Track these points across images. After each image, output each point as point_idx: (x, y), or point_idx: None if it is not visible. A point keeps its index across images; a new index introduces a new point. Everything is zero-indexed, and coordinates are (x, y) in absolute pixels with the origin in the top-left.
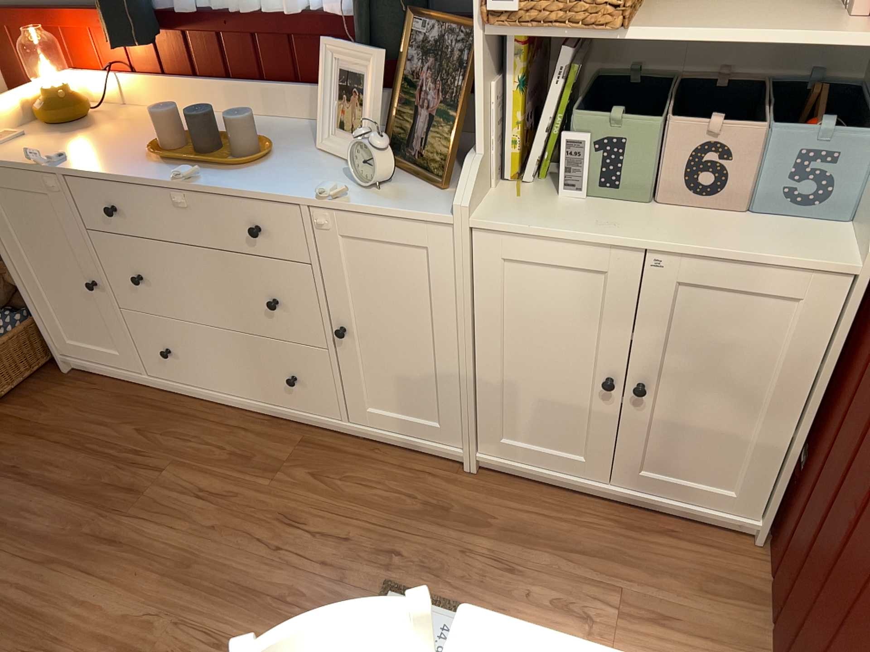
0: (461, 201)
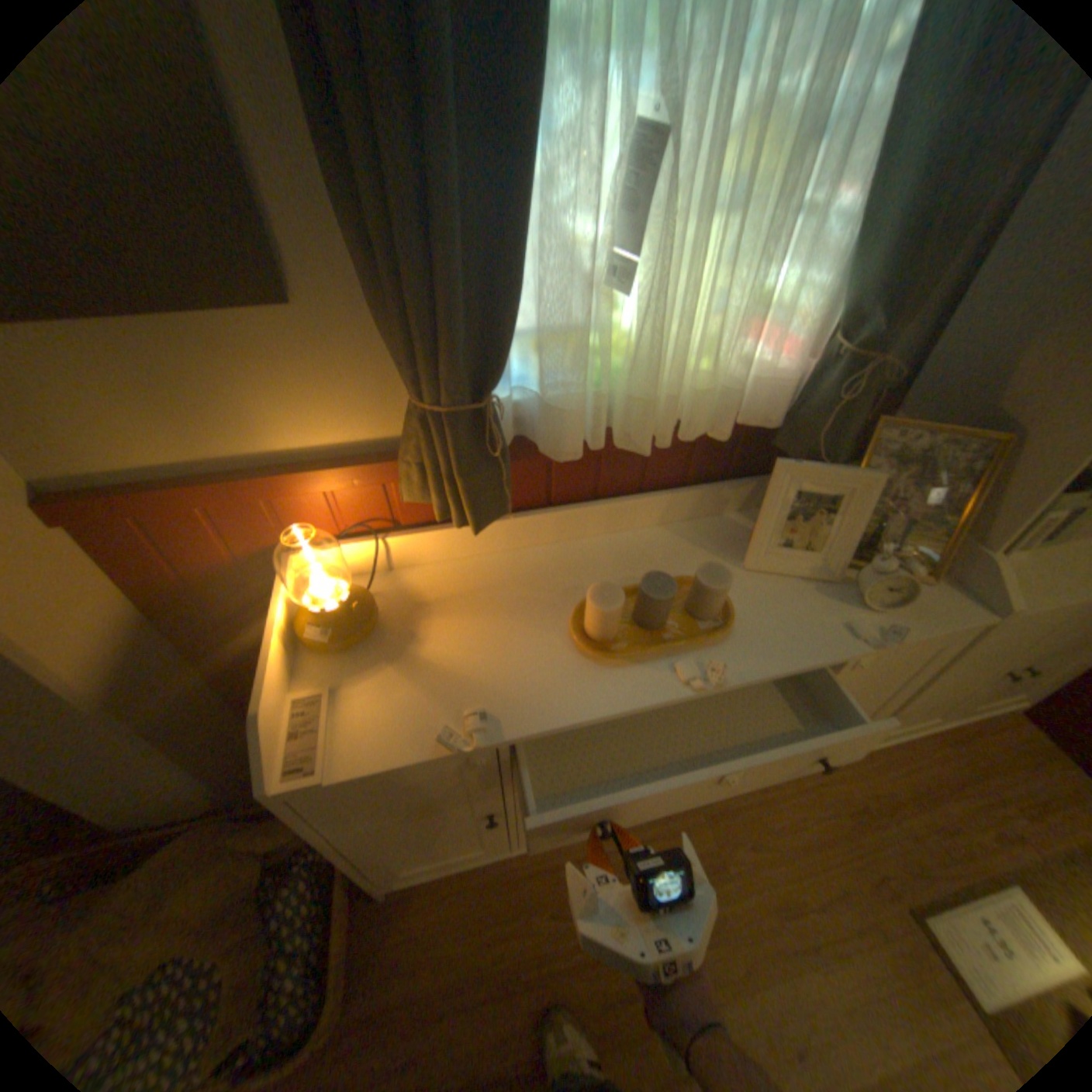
0: (1012, 603)
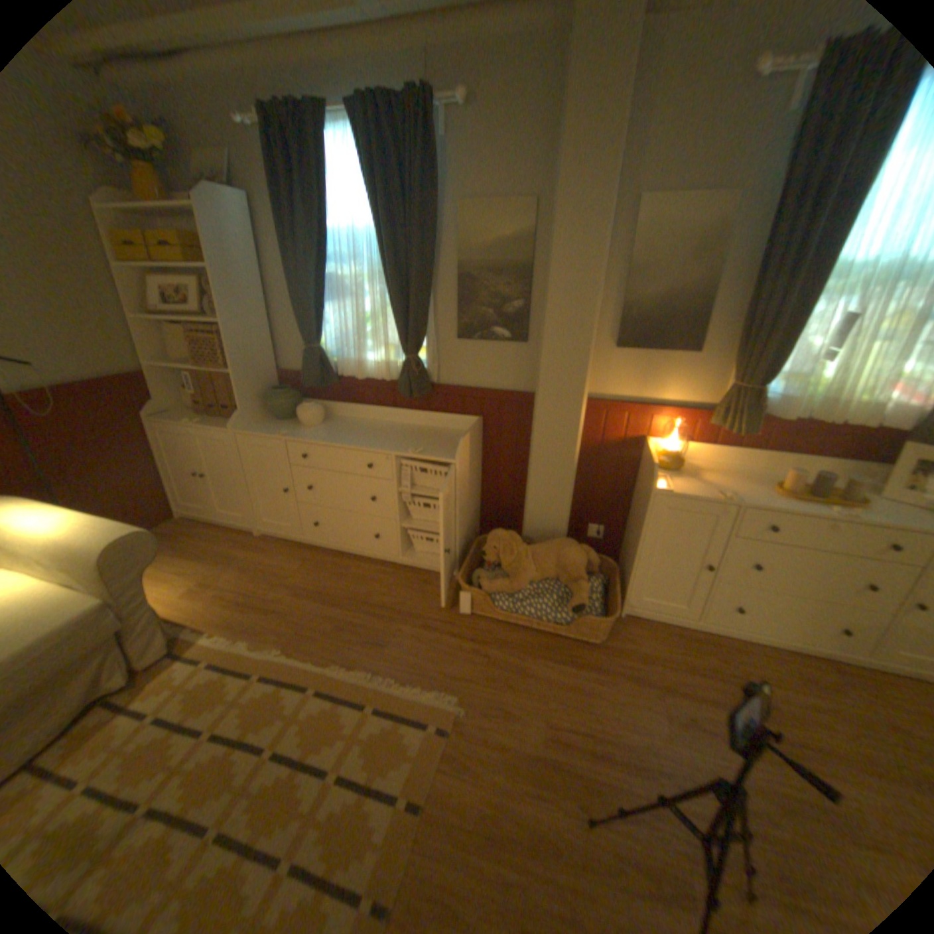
0: None
